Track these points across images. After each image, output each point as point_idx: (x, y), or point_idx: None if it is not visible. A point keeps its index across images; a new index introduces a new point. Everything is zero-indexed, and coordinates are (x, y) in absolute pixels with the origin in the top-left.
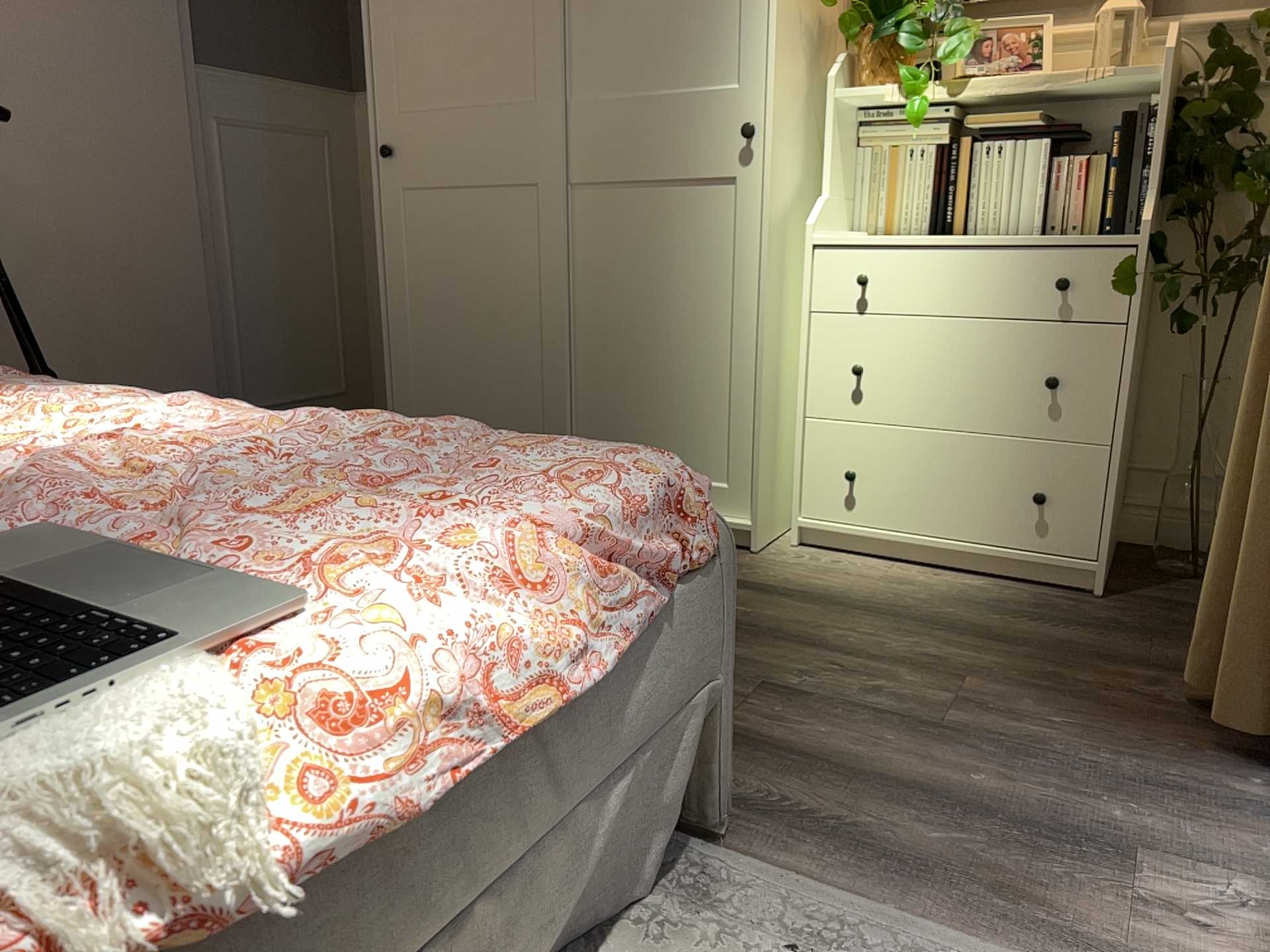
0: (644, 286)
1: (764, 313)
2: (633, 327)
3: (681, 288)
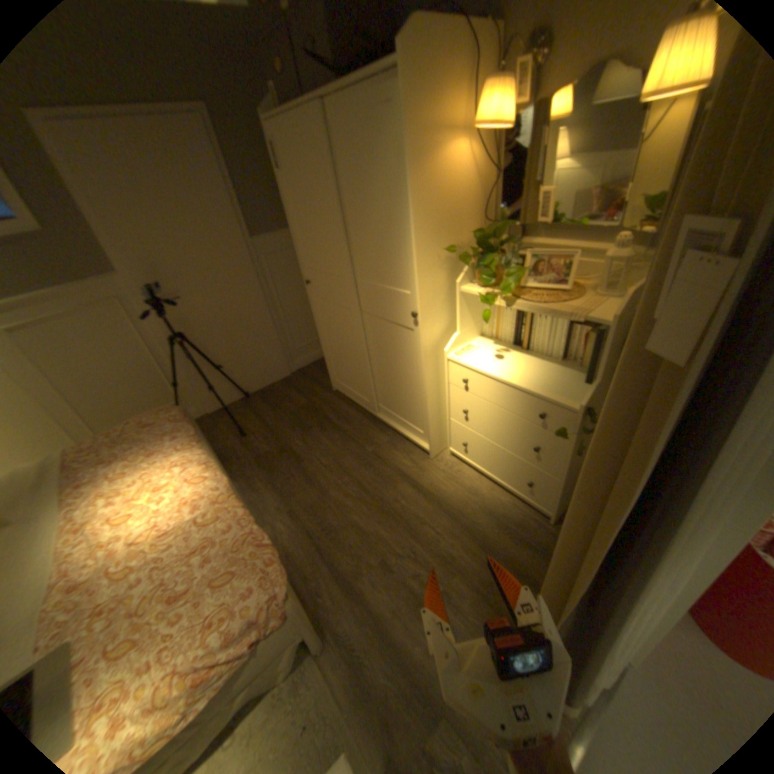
0: (391, 357)
1: (427, 386)
2: (389, 369)
3: (402, 362)
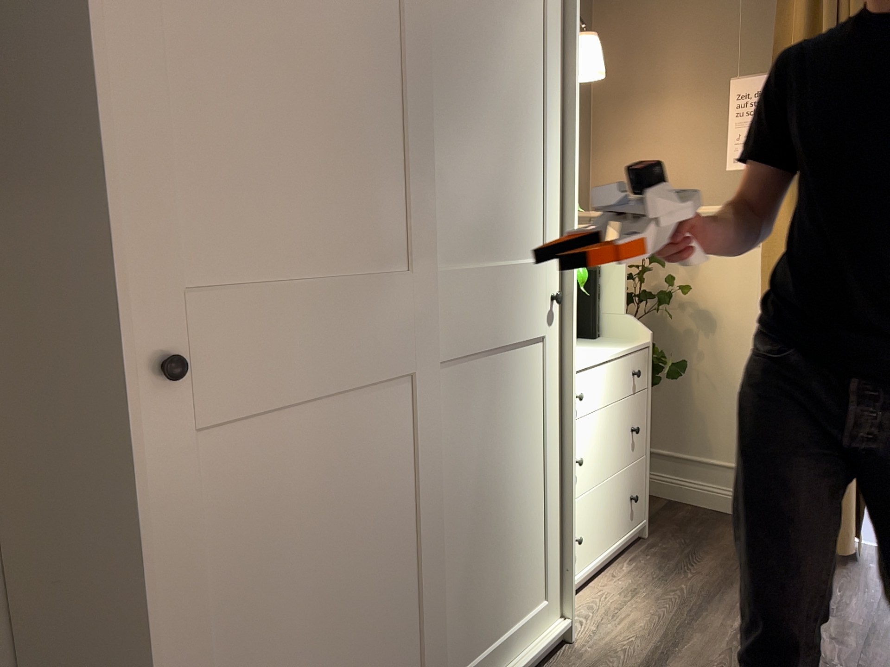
0: (490, 444)
1: (565, 434)
2: (483, 486)
3: (512, 434)
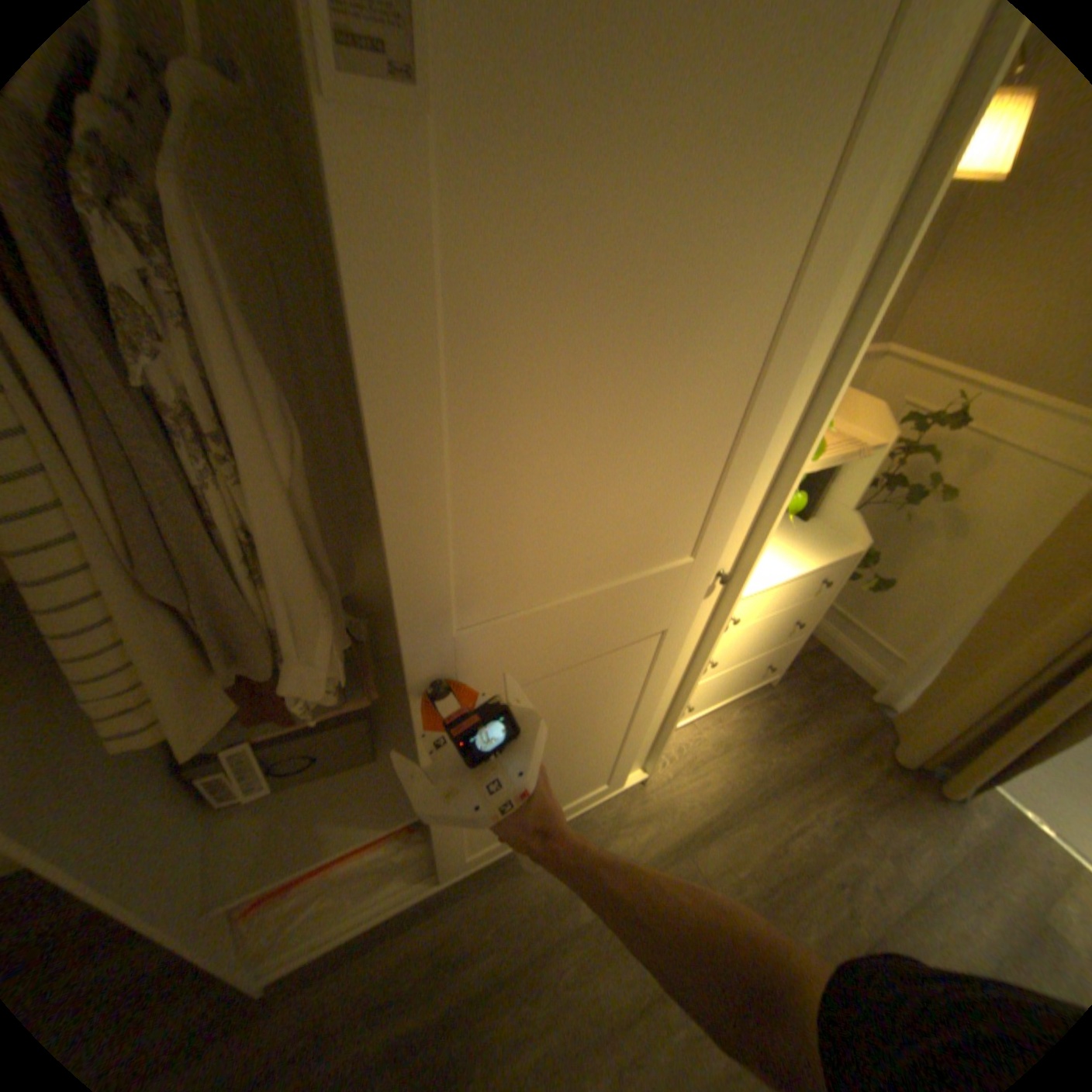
0: (585, 711)
1: (695, 685)
2: (568, 738)
3: (621, 695)
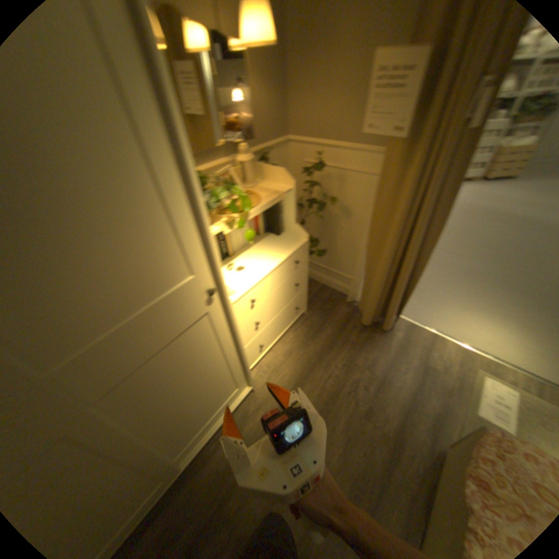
0: (179, 384)
1: (242, 341)
2: (180, 400)
3: (199, 366)
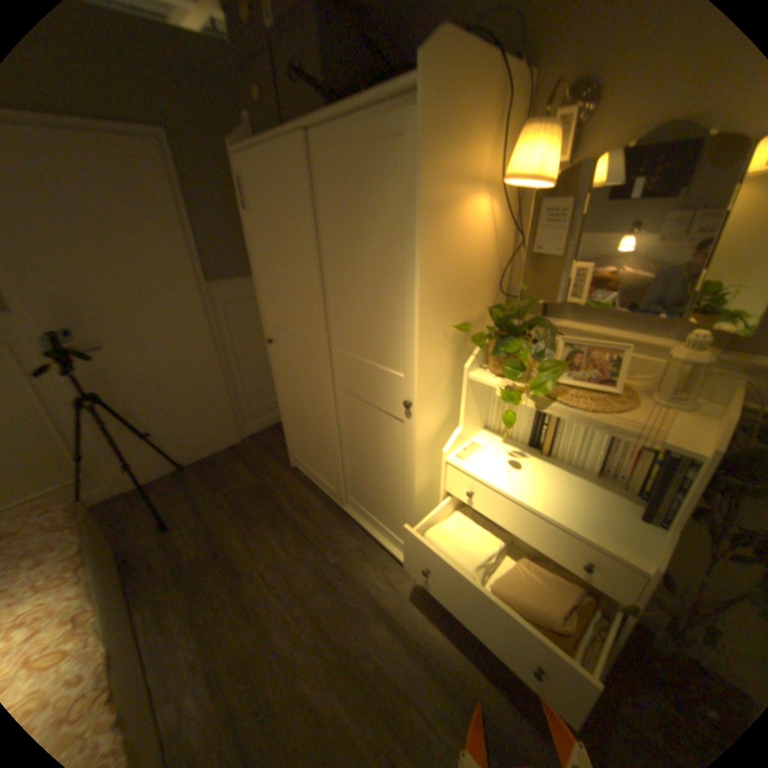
0: (367, 444)
1: (415, 493)
2: (364, 458)
3: (382, 454)
